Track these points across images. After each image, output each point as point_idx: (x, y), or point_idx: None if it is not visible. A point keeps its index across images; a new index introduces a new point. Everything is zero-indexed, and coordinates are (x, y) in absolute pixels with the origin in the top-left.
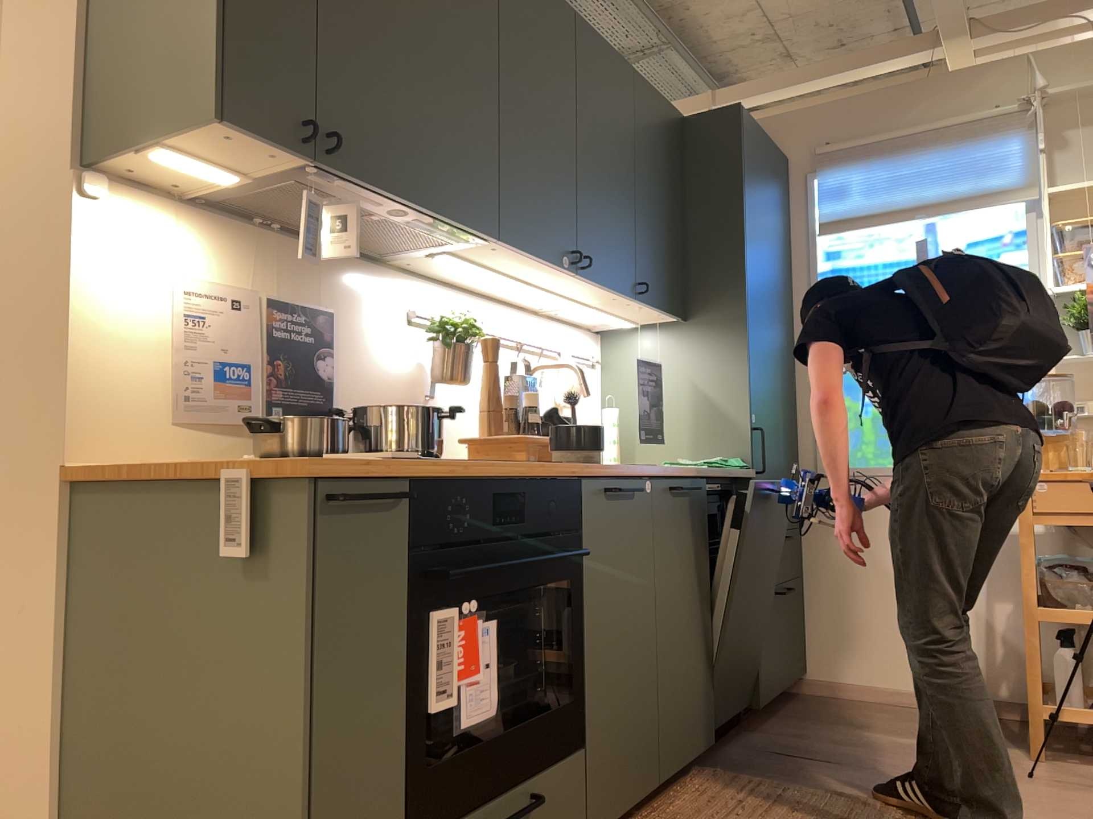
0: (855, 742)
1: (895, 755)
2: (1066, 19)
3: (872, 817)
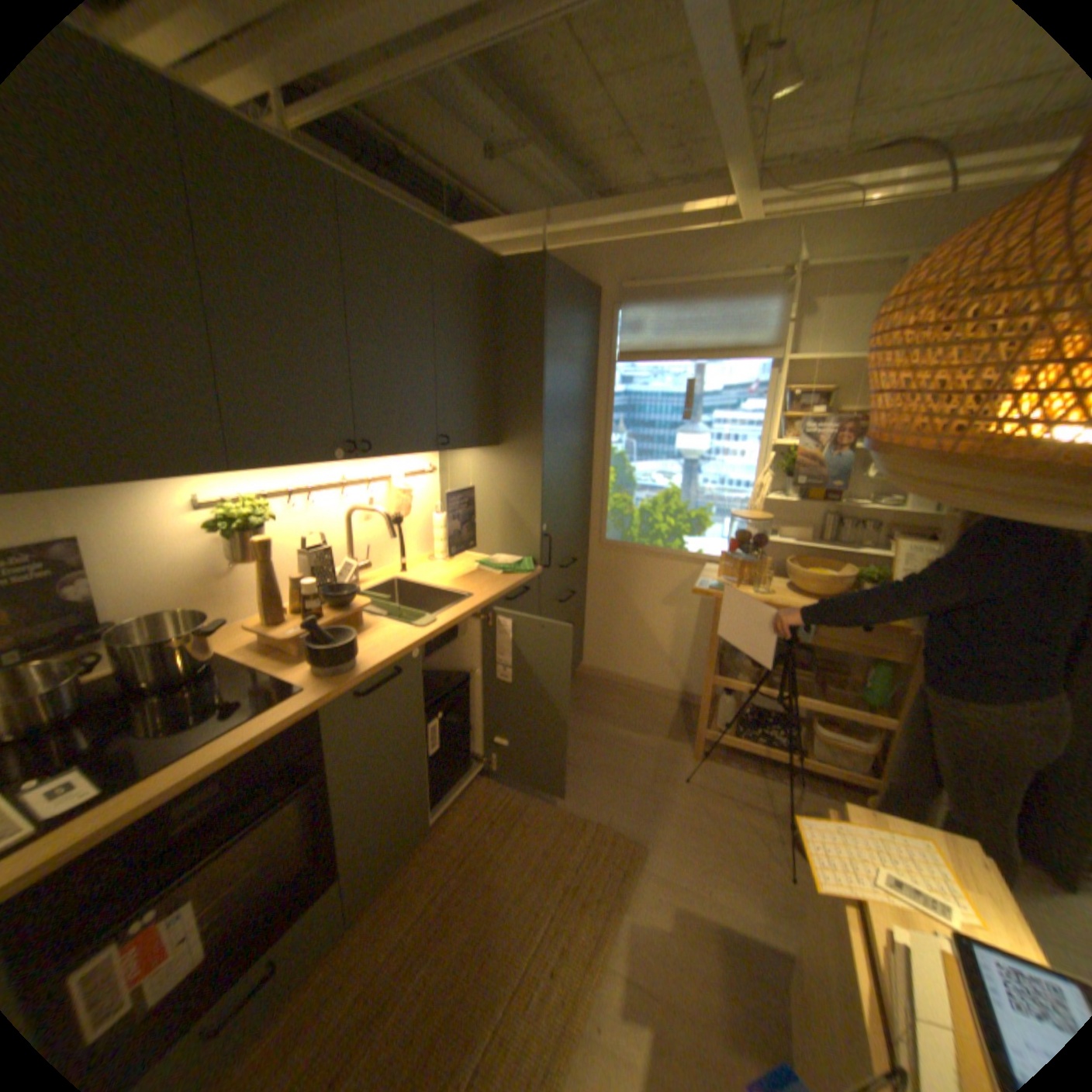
0: (591, 737)
1: (610, 755)
2: (845, 185)
3: (570, 844)
